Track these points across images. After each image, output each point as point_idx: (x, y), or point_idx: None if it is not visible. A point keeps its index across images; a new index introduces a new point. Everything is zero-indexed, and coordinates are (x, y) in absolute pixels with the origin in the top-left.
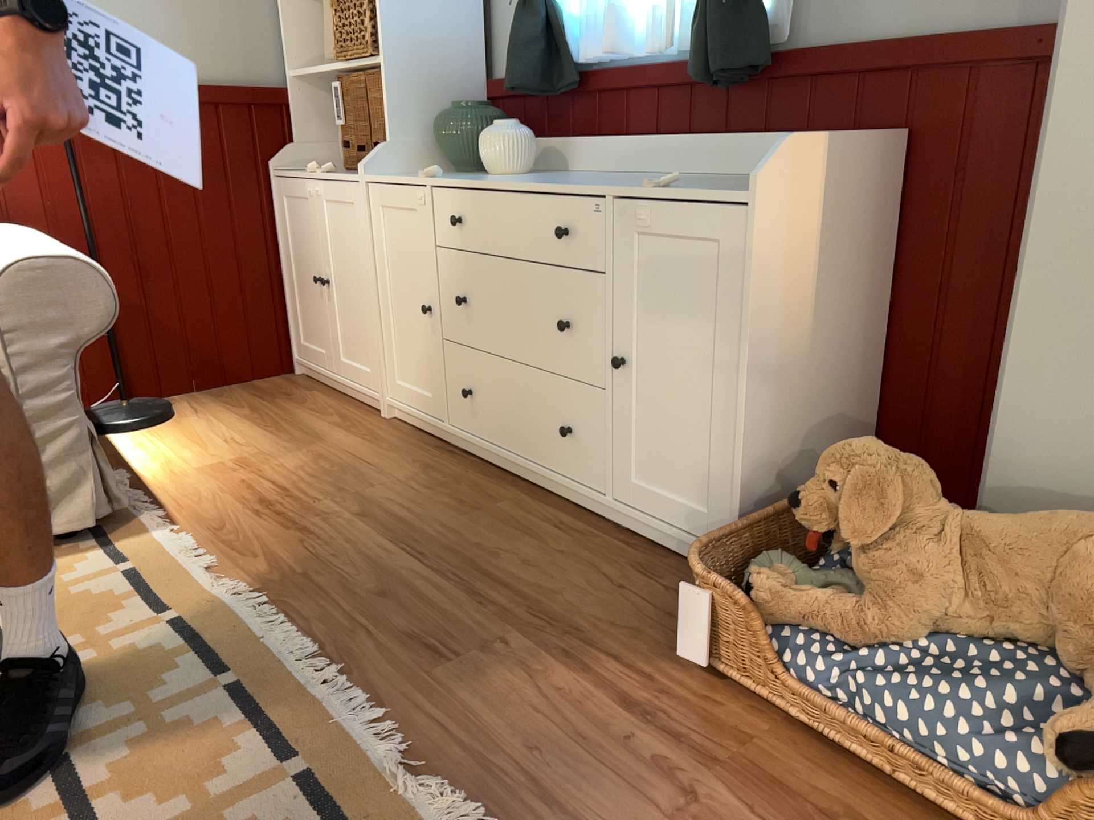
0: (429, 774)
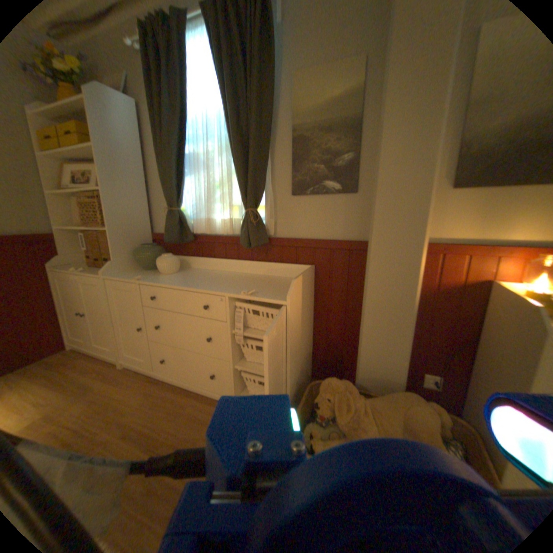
0: None
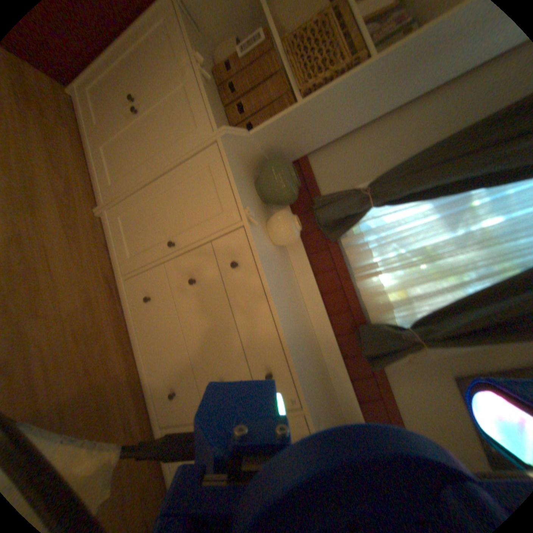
0: None
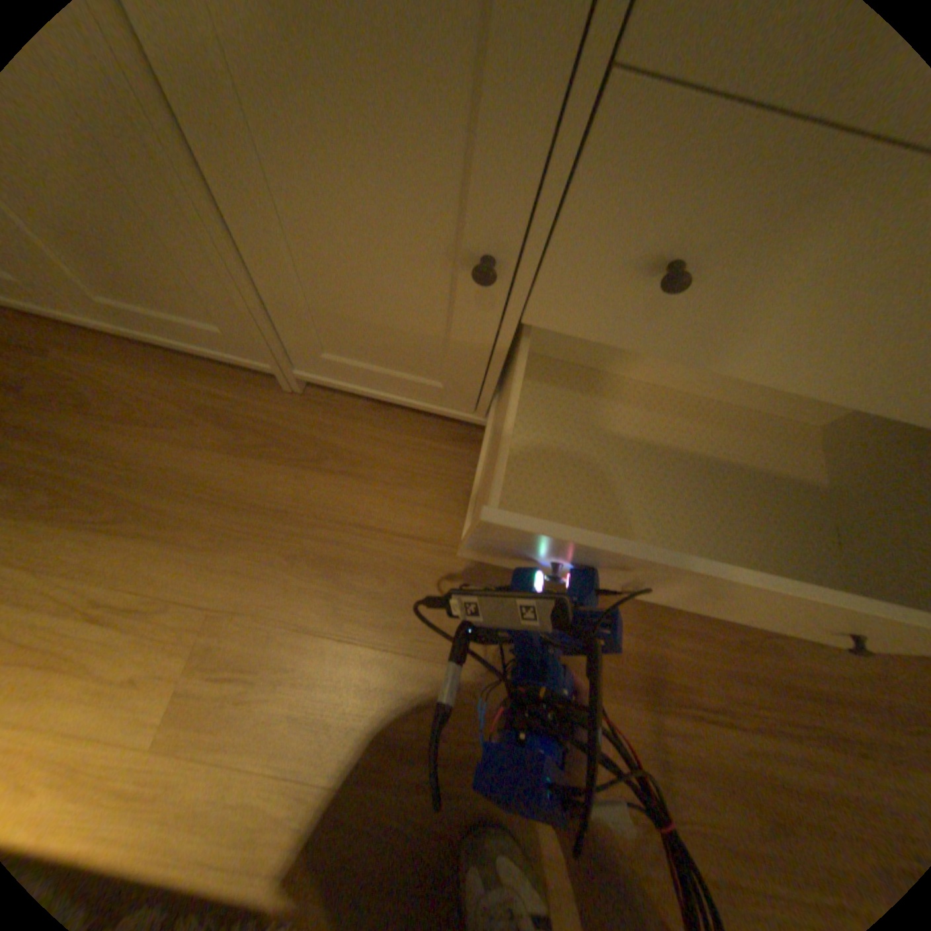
0: None
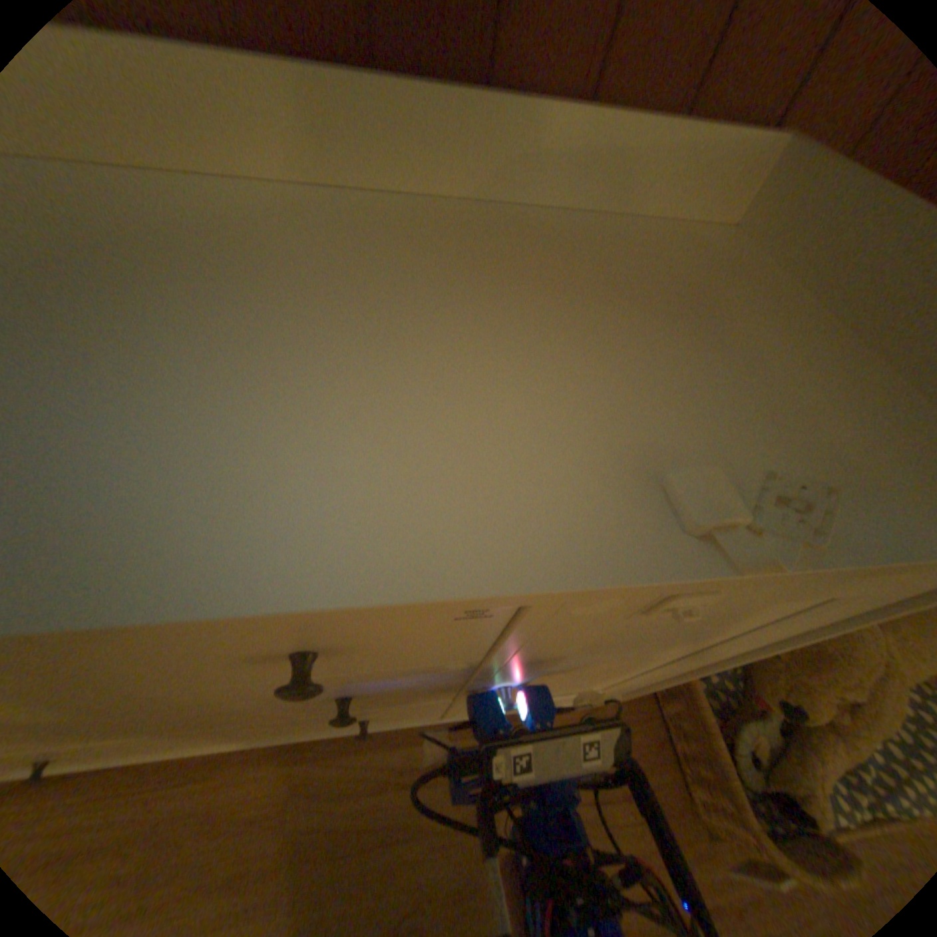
0: None
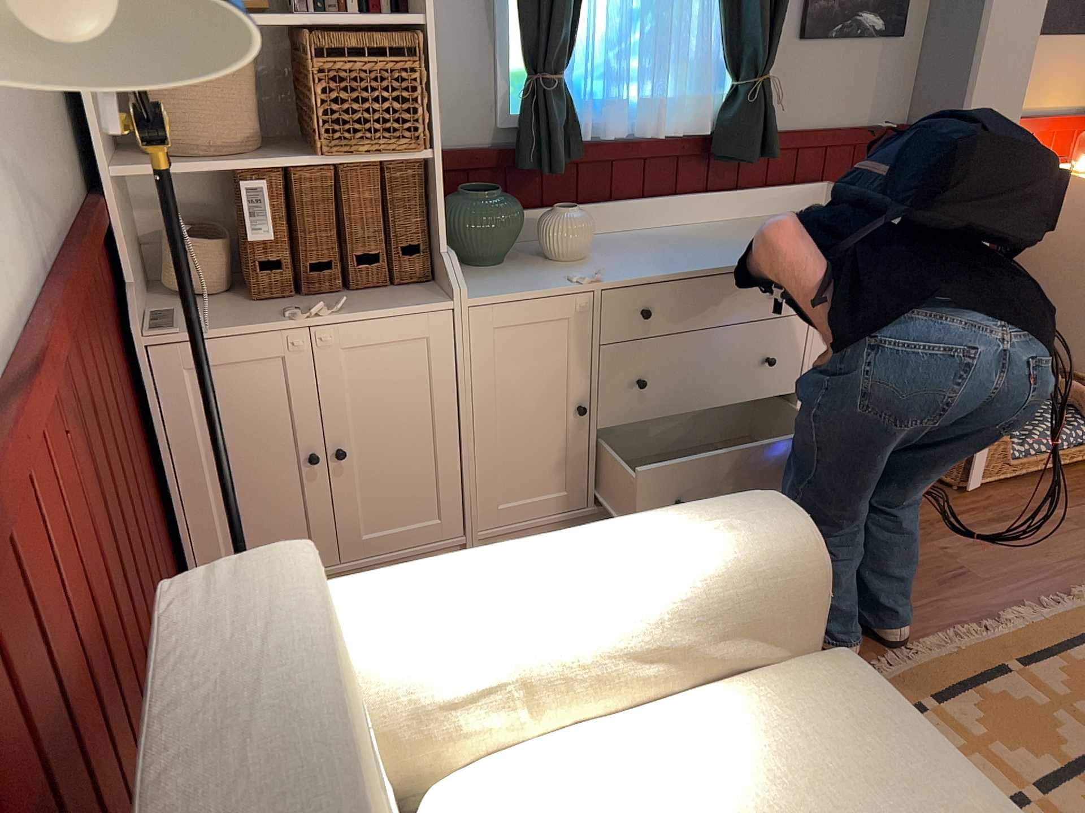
0: (1080, 591)
